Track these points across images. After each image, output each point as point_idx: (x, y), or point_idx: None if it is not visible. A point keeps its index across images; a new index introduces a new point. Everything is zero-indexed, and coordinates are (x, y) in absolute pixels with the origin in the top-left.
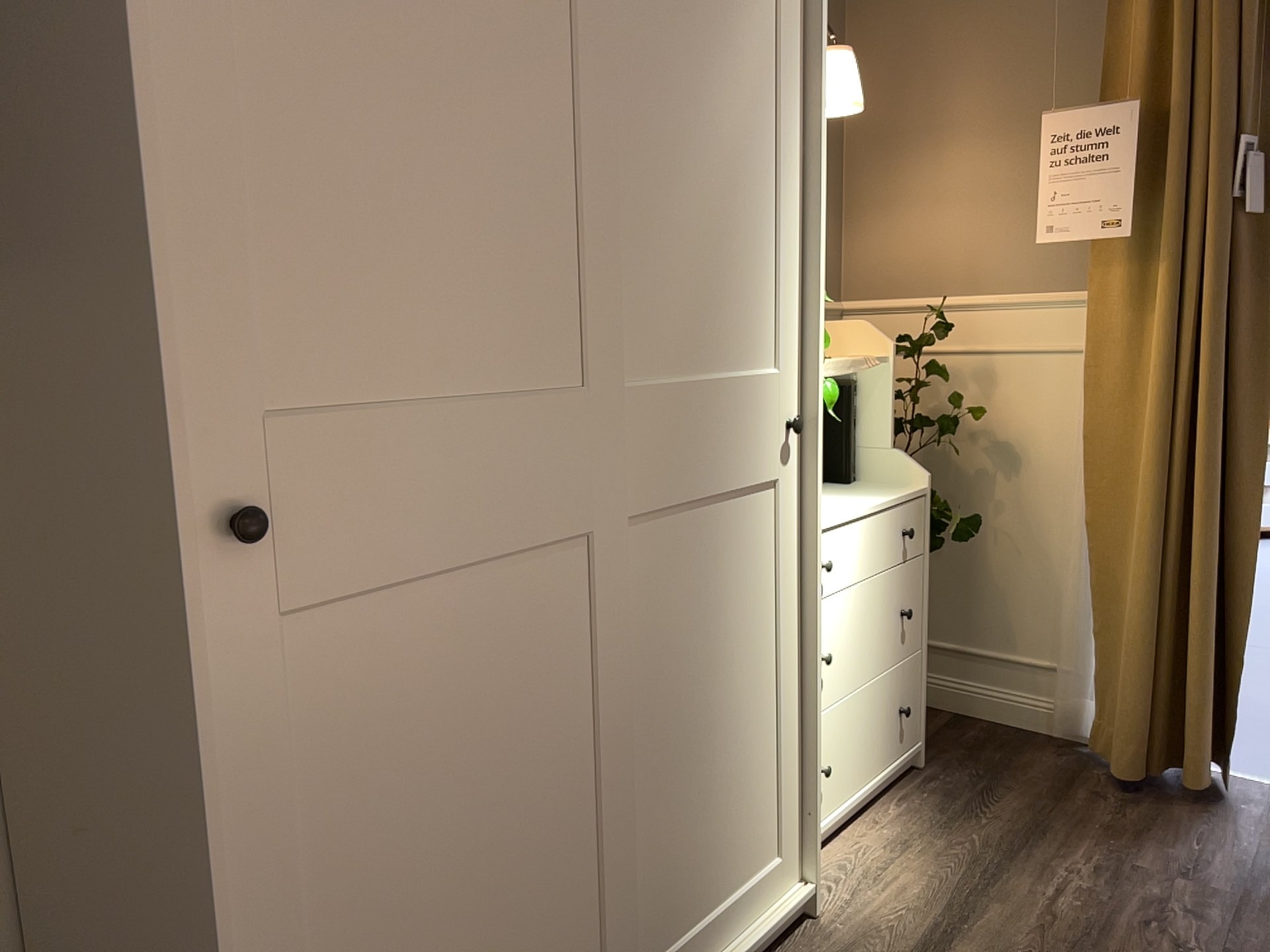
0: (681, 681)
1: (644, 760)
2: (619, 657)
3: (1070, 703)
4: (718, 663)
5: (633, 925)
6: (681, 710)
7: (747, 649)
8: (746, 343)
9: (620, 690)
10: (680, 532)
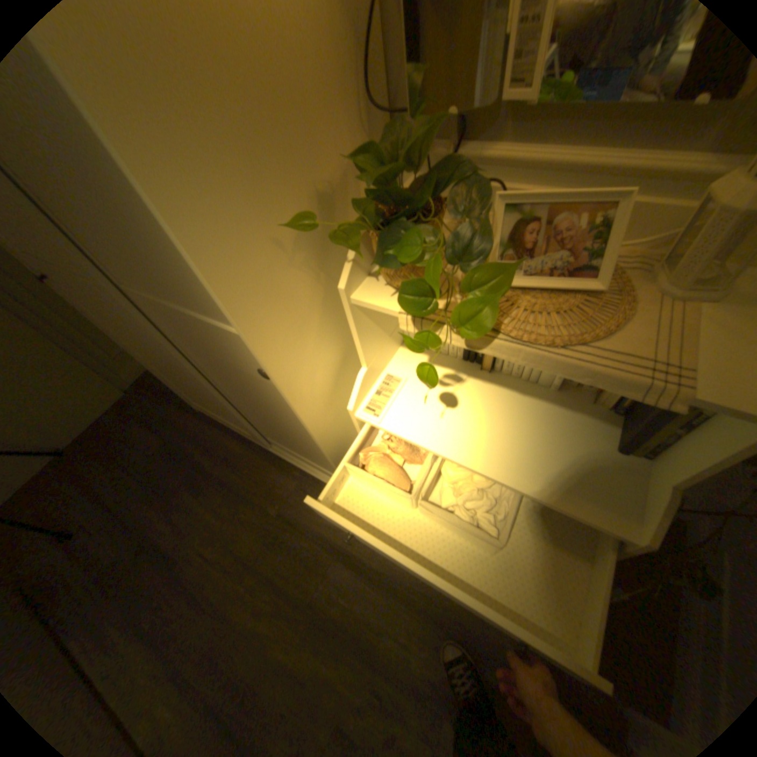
0: (248, 403)
1: (242, 407)
2: (190, 375)
3: None
4: (270, 414)
5: (258, 432)
6: (254, 410)
7: (290, 424)
8: (193, 299)
9: (198, 383)
10: (209, 360)
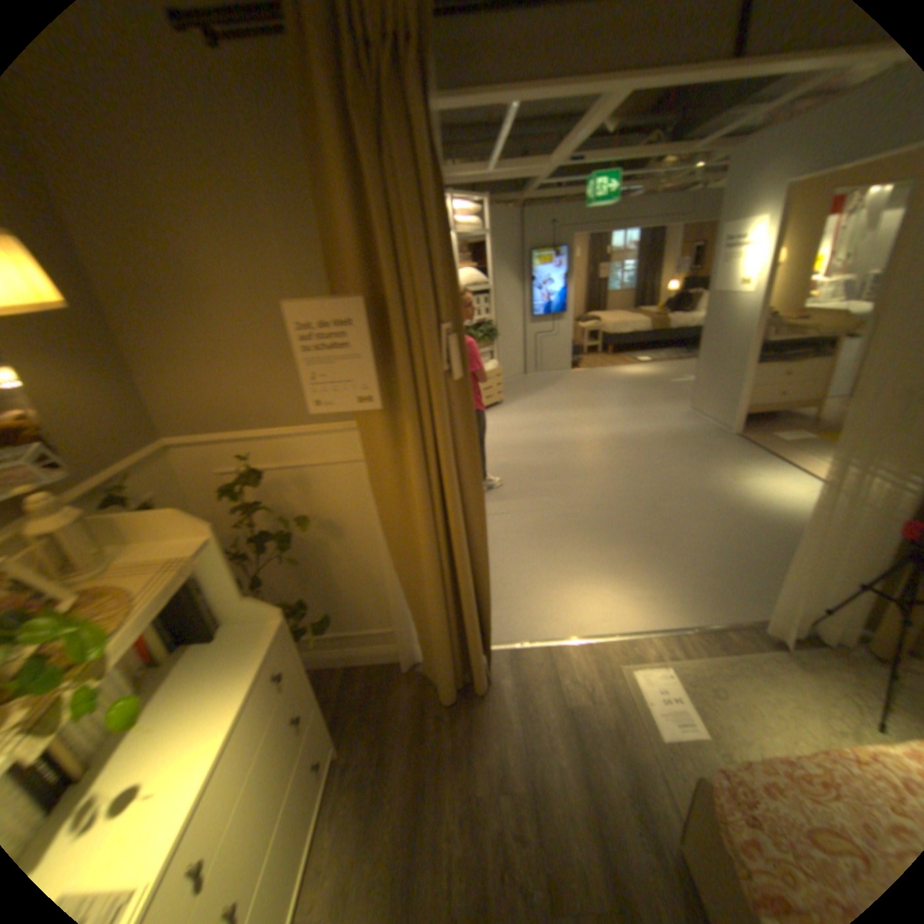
0: None
1: None
2: None
3: (414, 653)
4: None
5: None
6: None
7: None
8: None
9: None
10: None
